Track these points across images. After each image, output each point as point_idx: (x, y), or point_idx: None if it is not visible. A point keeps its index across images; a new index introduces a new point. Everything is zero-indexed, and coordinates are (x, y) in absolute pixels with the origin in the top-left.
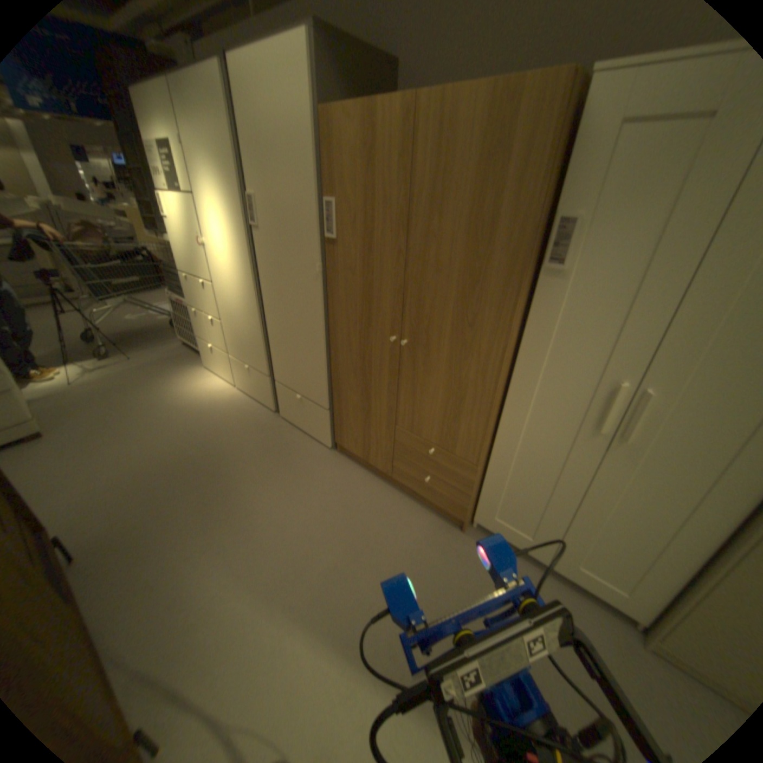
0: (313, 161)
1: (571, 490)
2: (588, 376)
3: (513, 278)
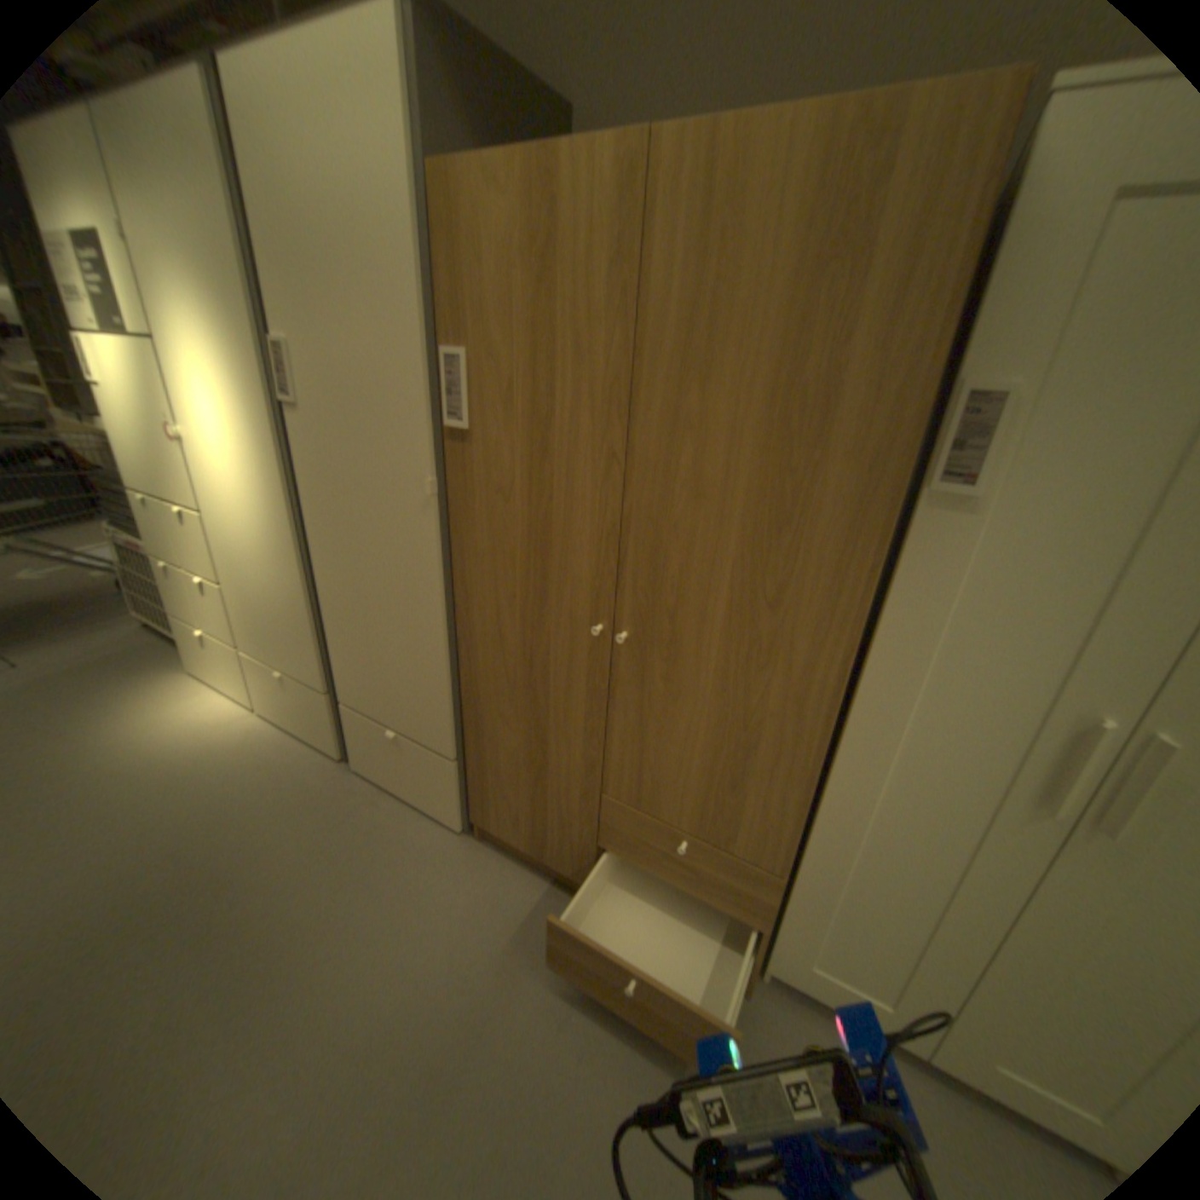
0: (414, 269)
1: (978, 919)
2: (1020, 702)
3: (872, 511)
